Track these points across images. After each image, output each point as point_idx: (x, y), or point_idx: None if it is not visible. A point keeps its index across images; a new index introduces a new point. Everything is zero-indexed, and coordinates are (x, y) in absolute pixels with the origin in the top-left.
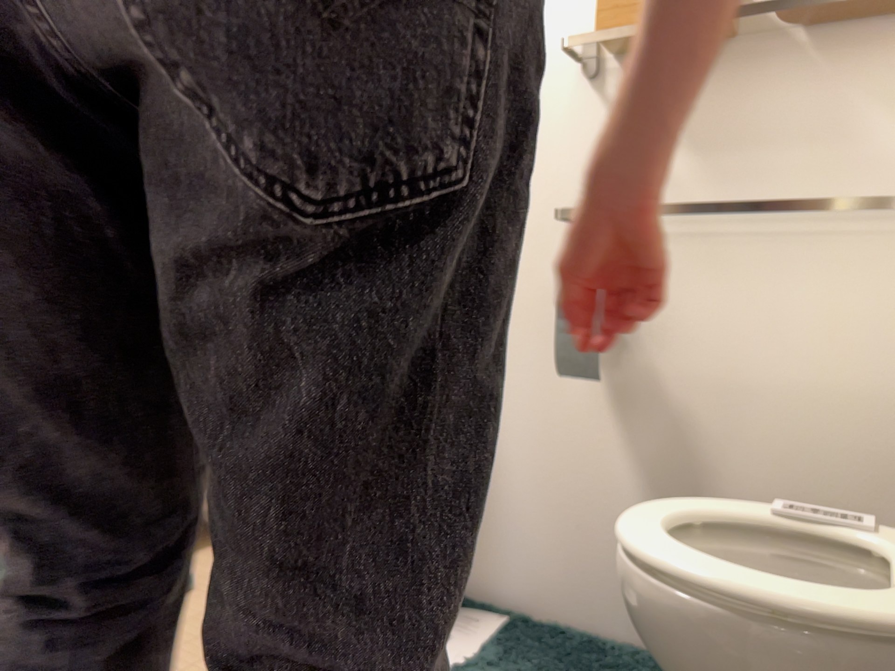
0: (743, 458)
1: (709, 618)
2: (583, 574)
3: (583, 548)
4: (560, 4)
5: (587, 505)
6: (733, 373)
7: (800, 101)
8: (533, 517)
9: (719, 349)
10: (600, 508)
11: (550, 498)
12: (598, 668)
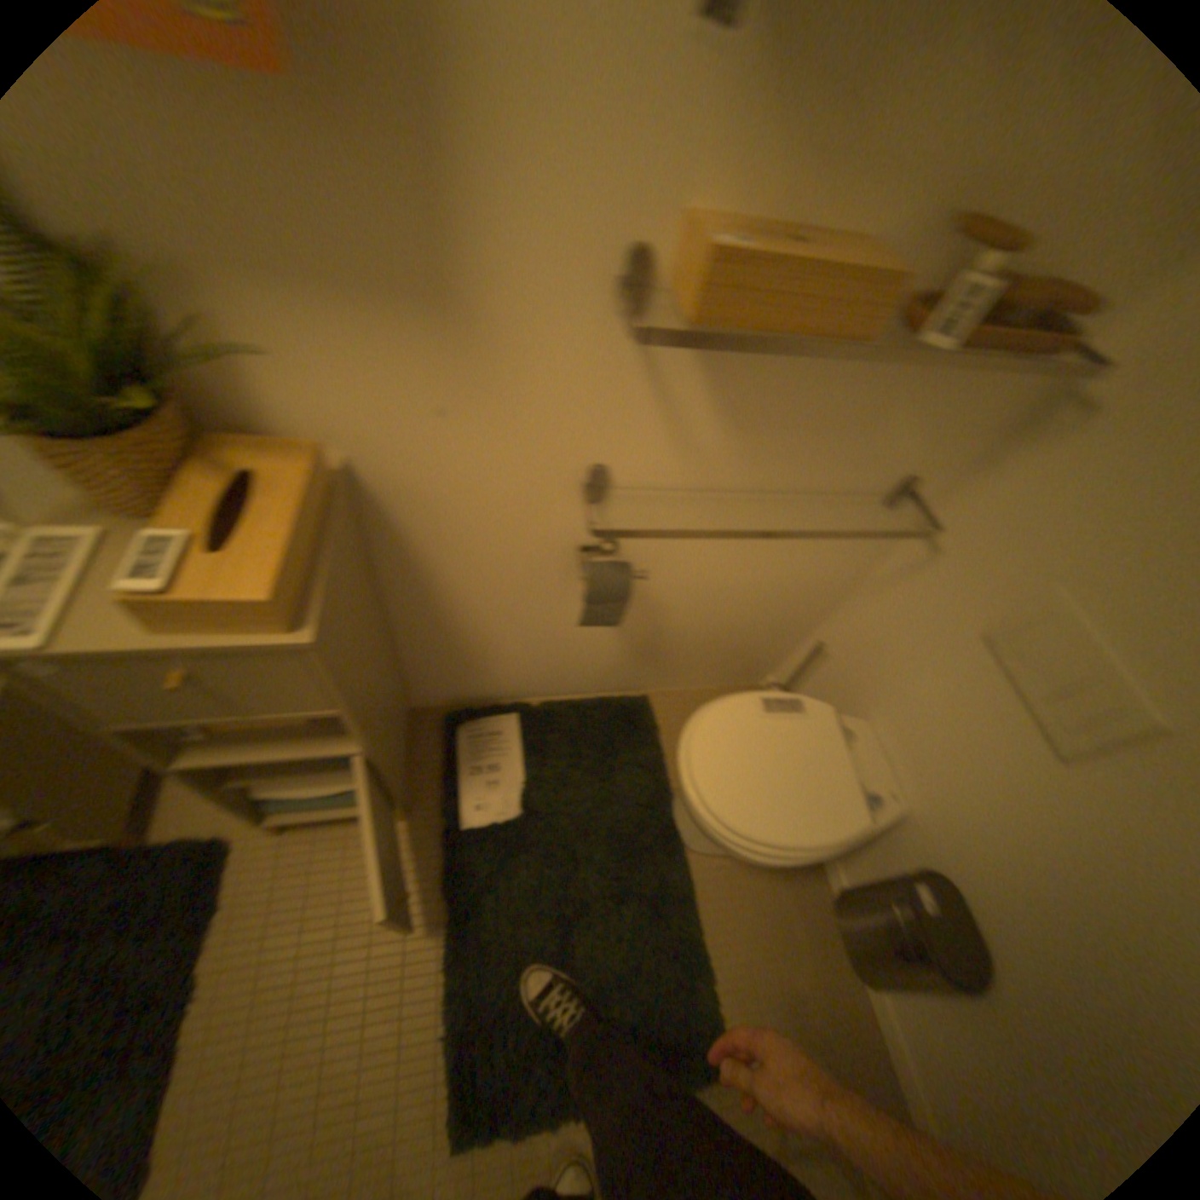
0: (696, 617)
1: (772, 864)
2: (568, 676)
3: (570, 667)
4: (598, 139)
5: (575, 651)
6: (707, 580)
7: (858, 393)
8: (528, 662)
9: (702, 569)
10: (585, 650)
11: (544, 652)
12: (599, 737)
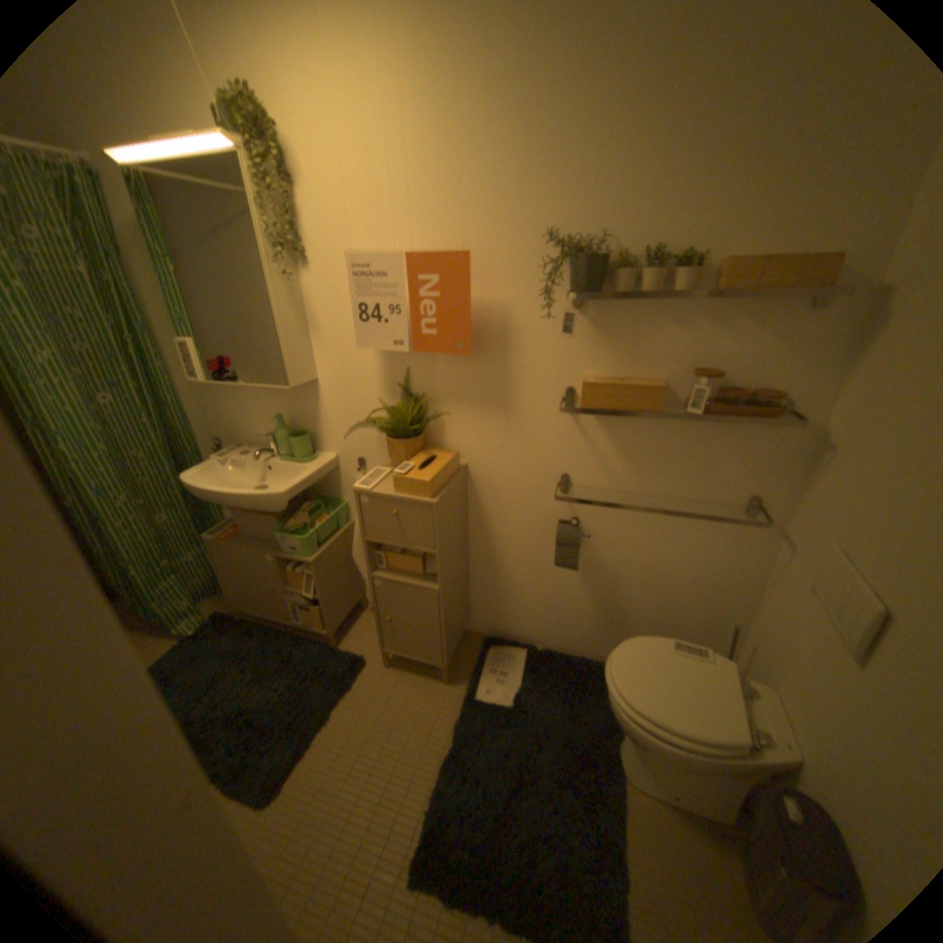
0: (640, 592)
1: (661, 746)
2: (560, 630)
3: (561, 621)
4: (551, 362)
5: (563, 605)
6: (639, 560)
7: (688, 444)
8: (535, 608)
9: (633, 550)
10: (569, 607)
11: (544, 602)
12: (575, 679)
